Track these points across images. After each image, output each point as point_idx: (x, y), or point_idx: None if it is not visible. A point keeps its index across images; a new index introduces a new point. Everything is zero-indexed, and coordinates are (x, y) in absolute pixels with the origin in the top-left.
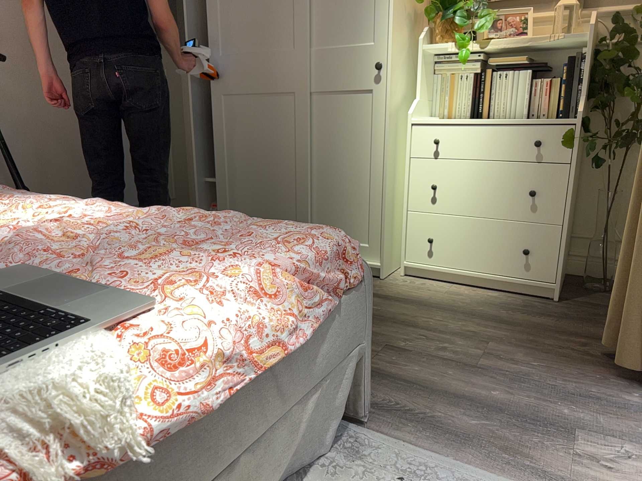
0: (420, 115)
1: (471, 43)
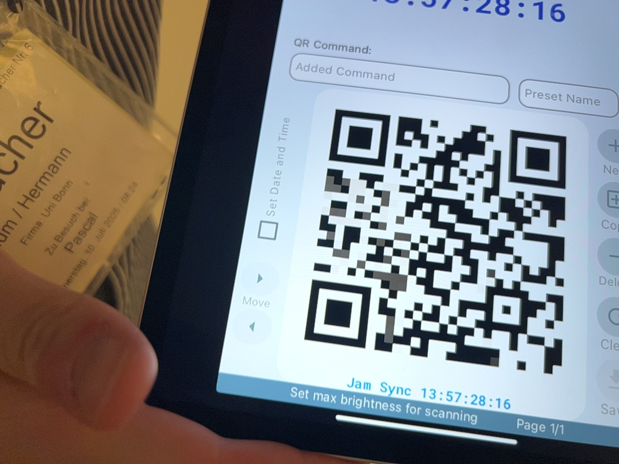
0: None
1: None
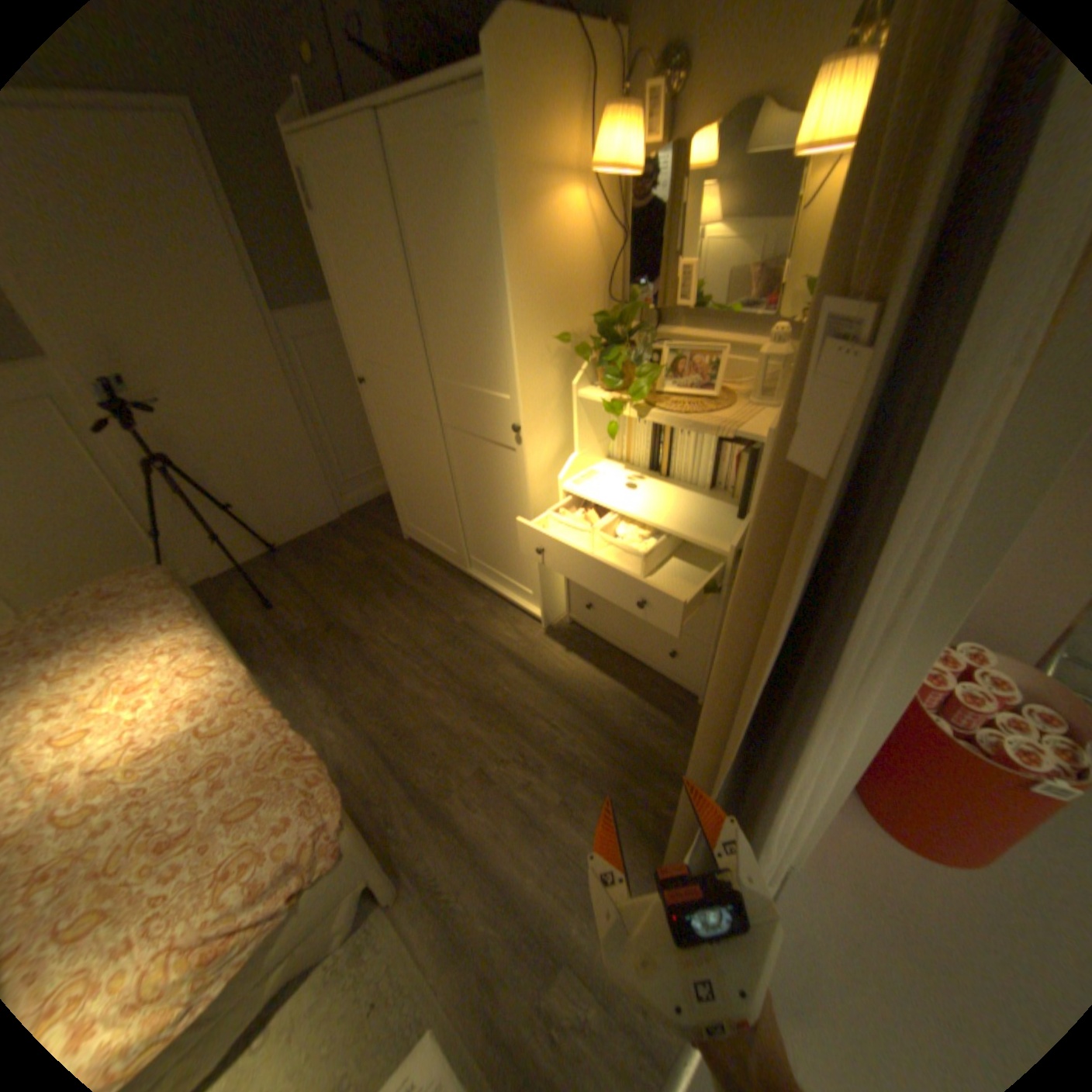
0: (580, 475)
1: (629, 409)
